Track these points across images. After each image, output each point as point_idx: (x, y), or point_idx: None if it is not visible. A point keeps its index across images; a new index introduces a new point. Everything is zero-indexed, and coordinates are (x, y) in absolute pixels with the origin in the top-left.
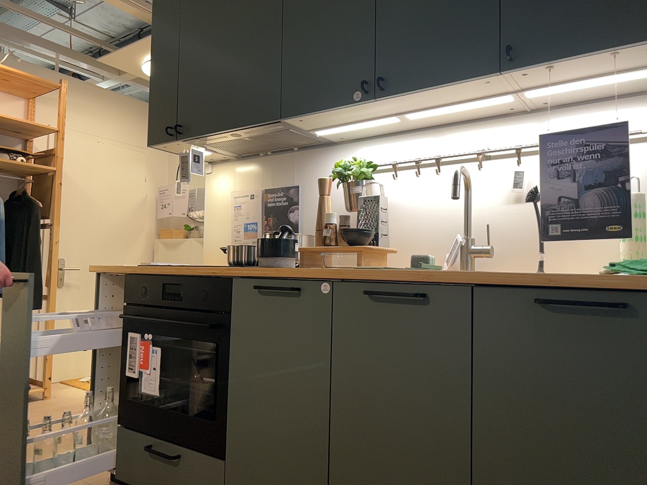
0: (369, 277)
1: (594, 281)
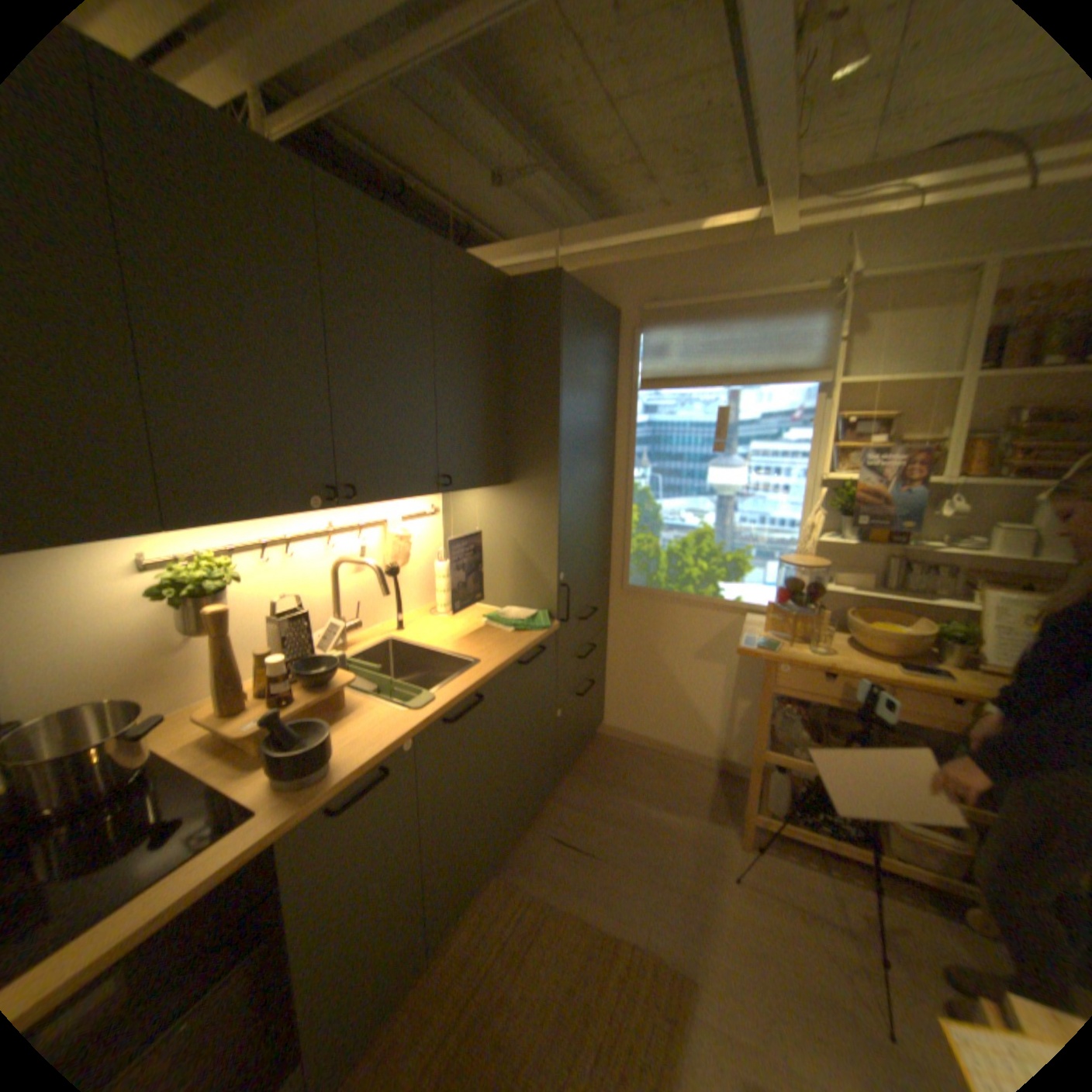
0: (447, 708)
1: (528, 641)
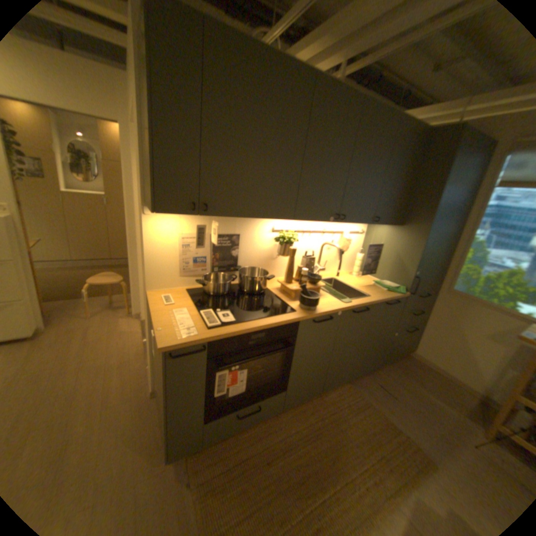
0: (356, 307)
1: (393, 296)
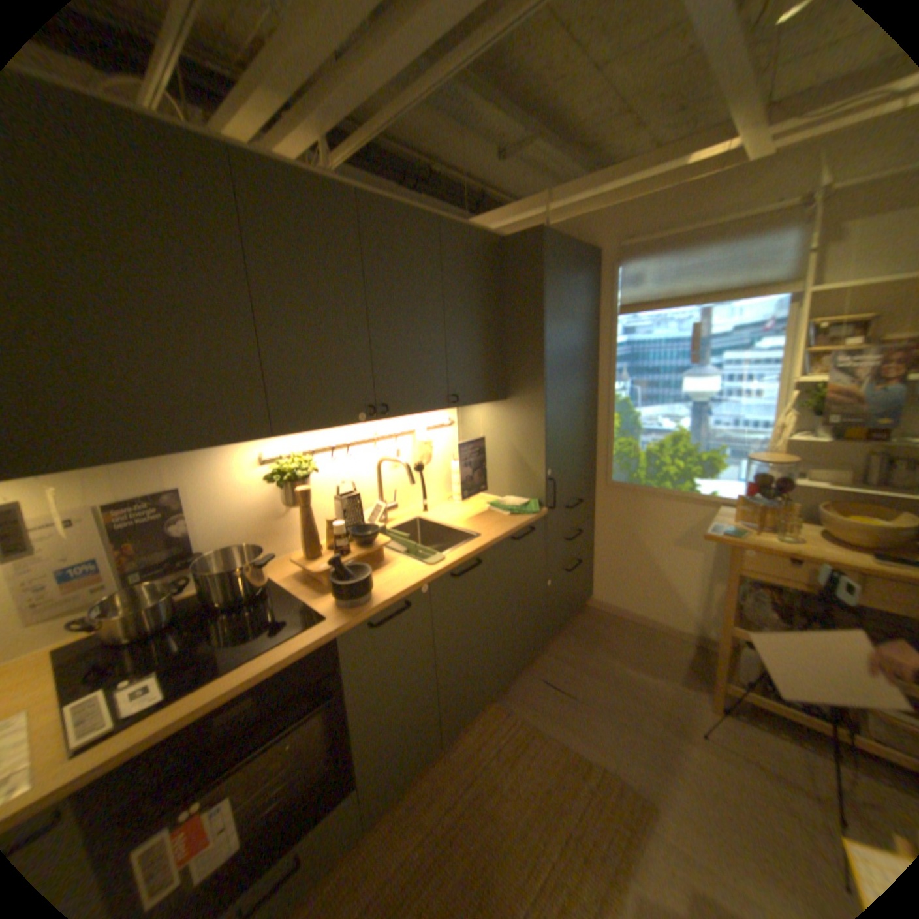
0: (453, 566)
1: (520, 522)
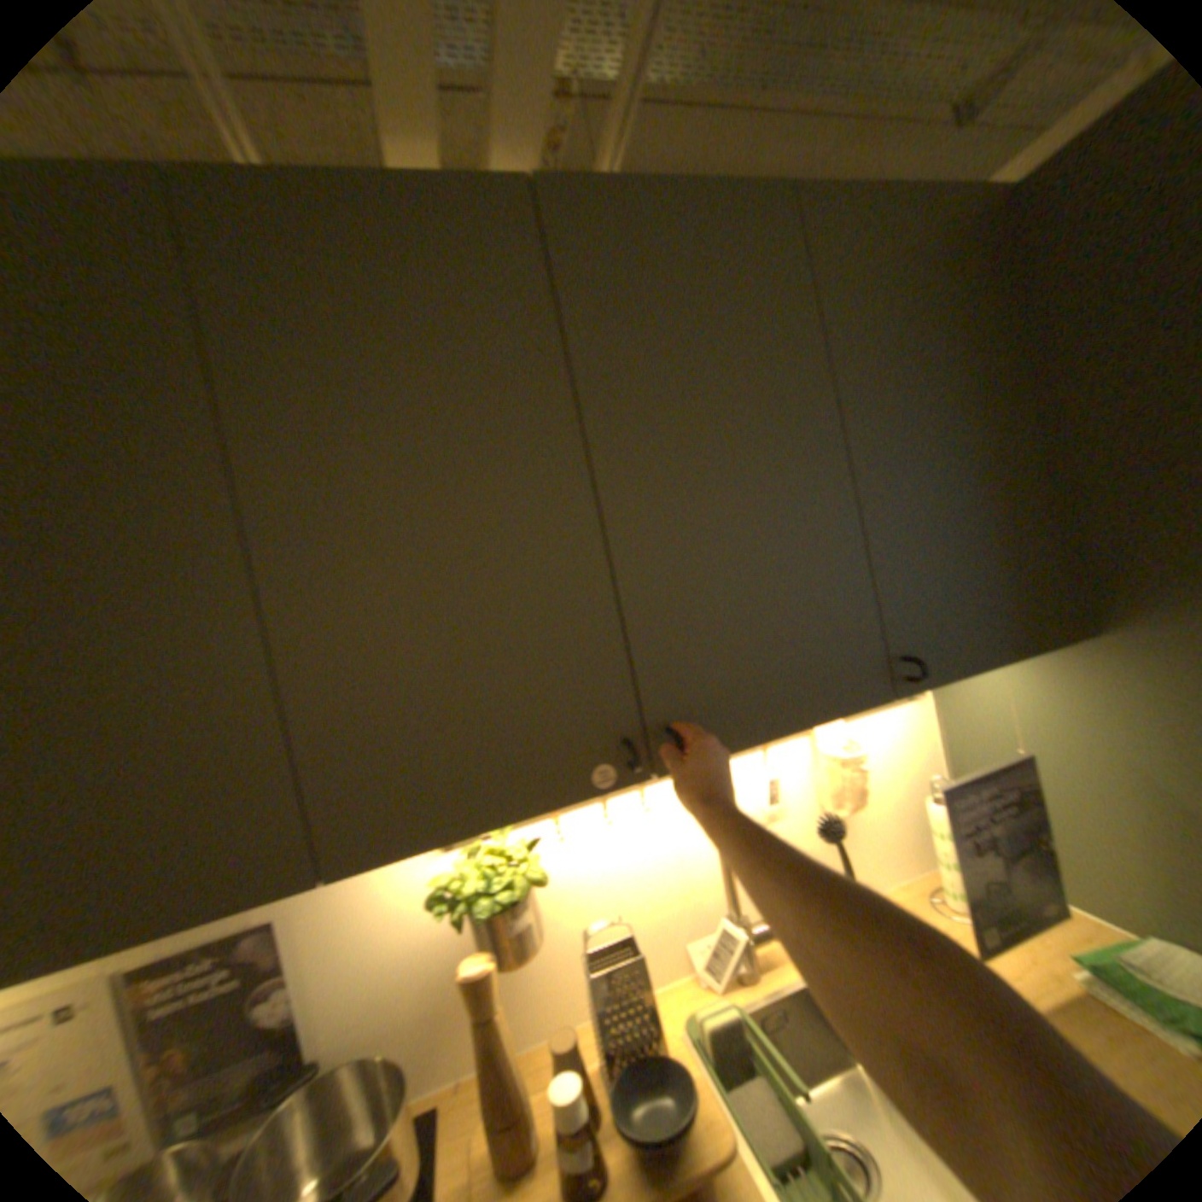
0: None
1: None
